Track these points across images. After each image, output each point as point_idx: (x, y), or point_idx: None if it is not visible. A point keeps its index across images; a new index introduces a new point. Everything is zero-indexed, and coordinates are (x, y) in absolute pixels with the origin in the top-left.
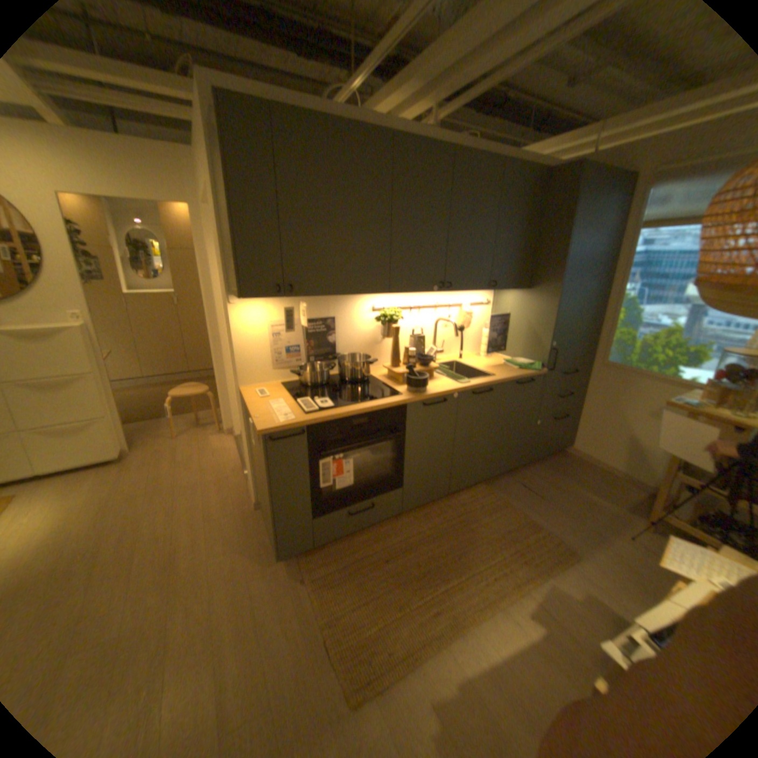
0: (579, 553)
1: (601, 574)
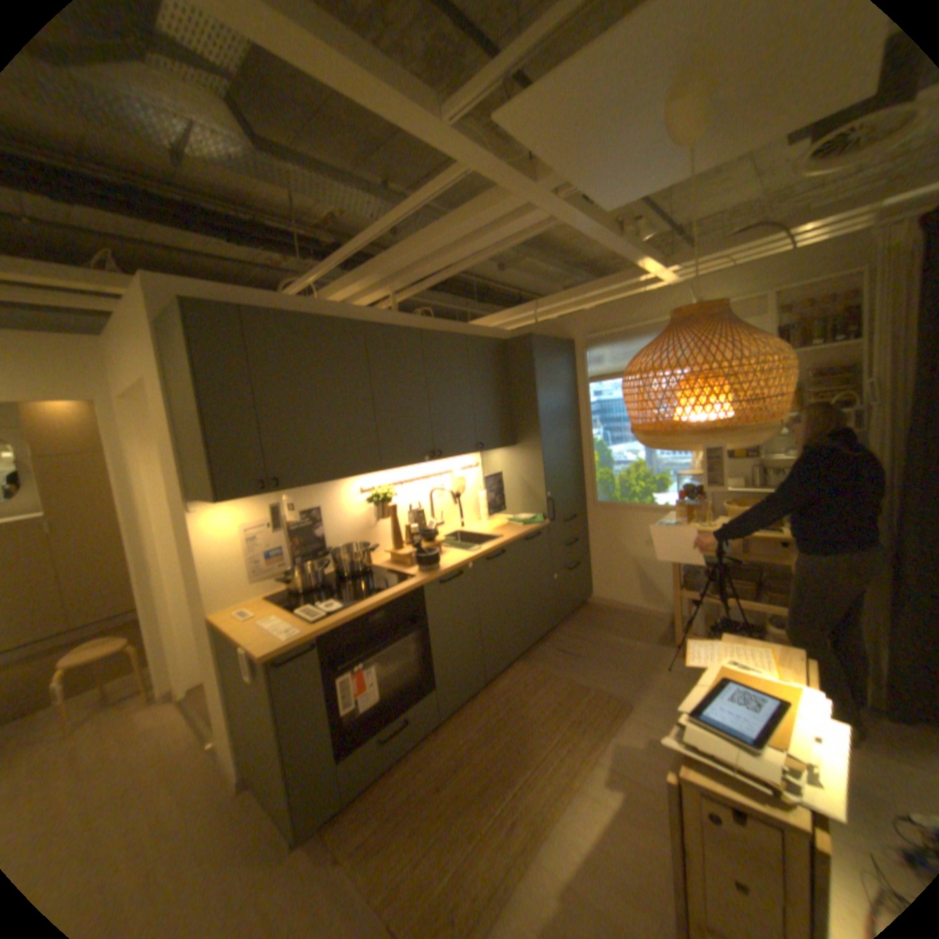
0: (628, 702)
1: (652, 716)
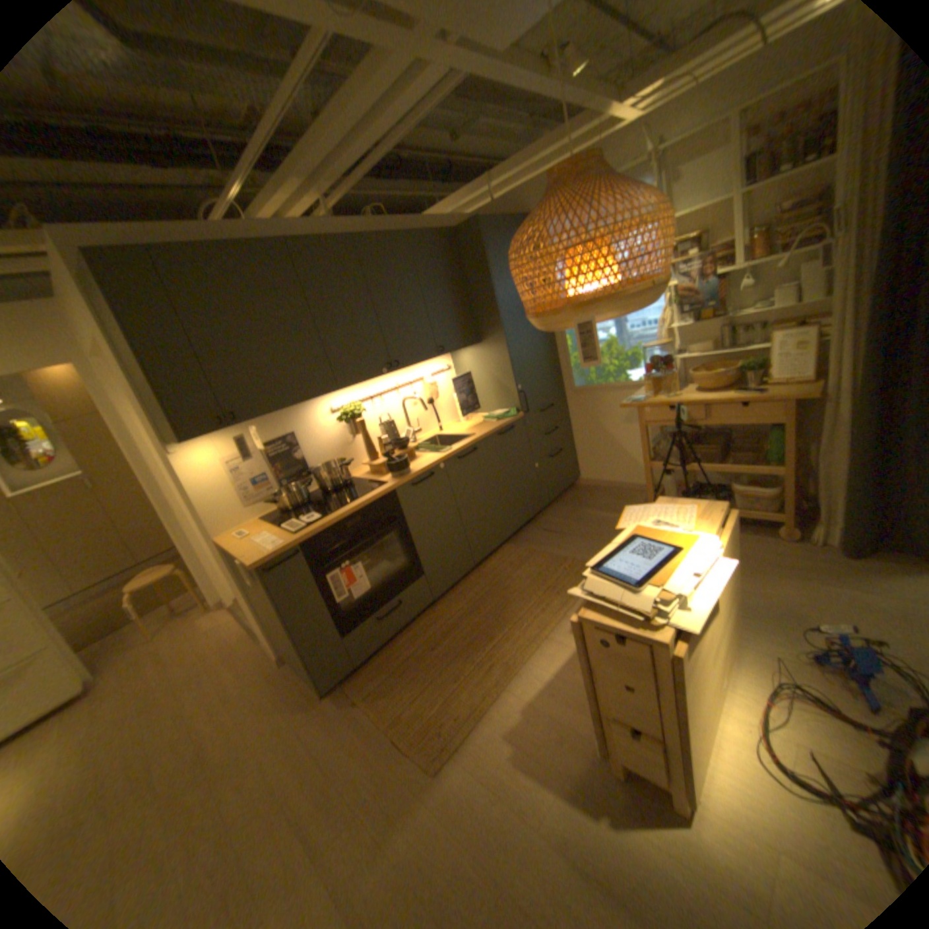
0: None
1: None
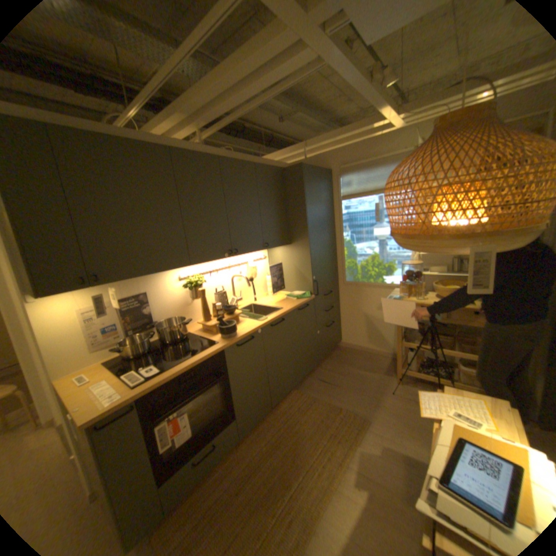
0: (367, 418)
1: (384, 428)
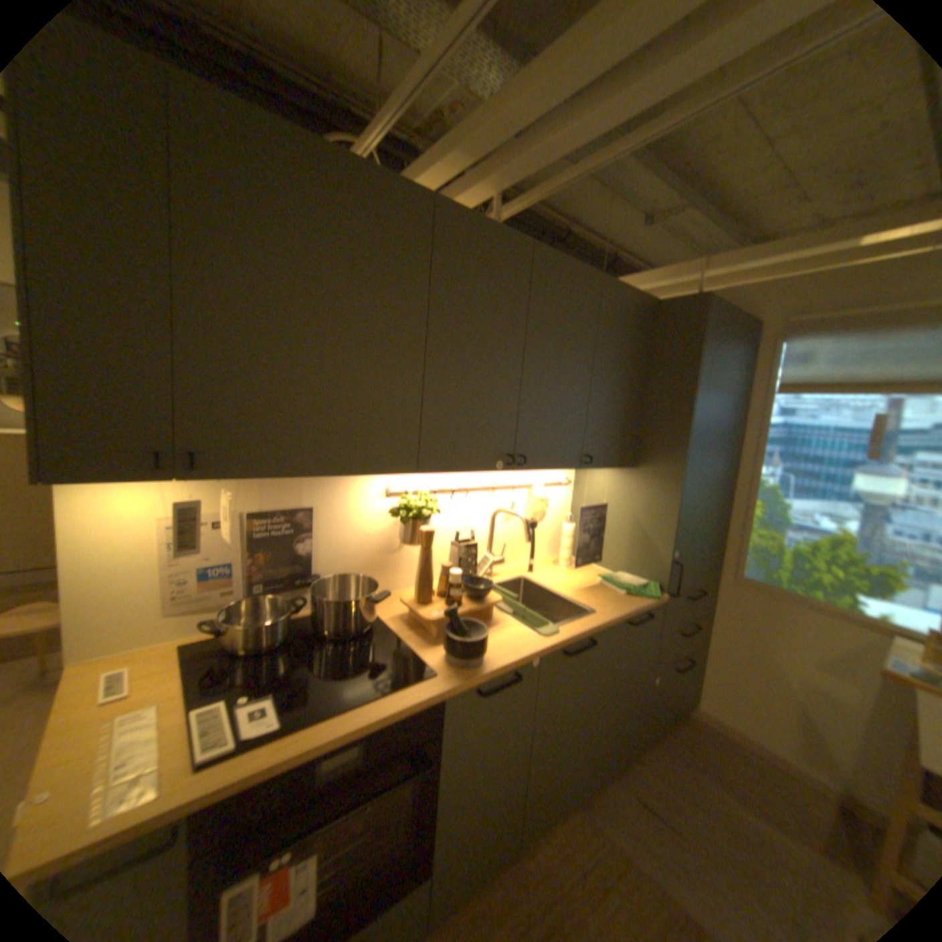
0: None
1: None
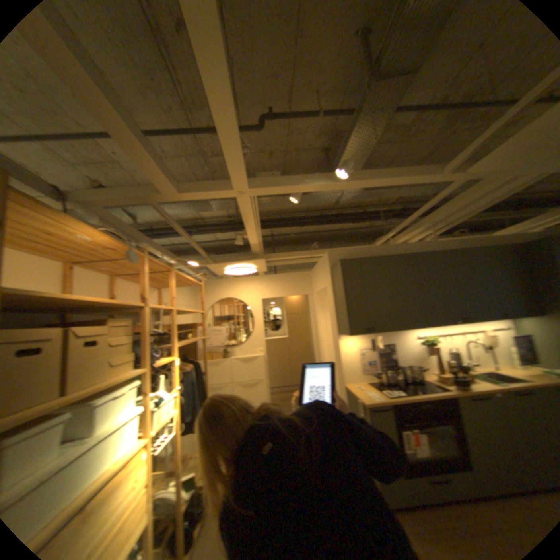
0: None
1: None
